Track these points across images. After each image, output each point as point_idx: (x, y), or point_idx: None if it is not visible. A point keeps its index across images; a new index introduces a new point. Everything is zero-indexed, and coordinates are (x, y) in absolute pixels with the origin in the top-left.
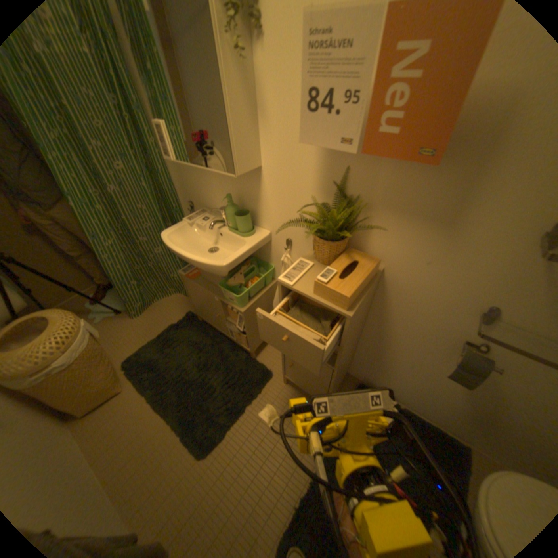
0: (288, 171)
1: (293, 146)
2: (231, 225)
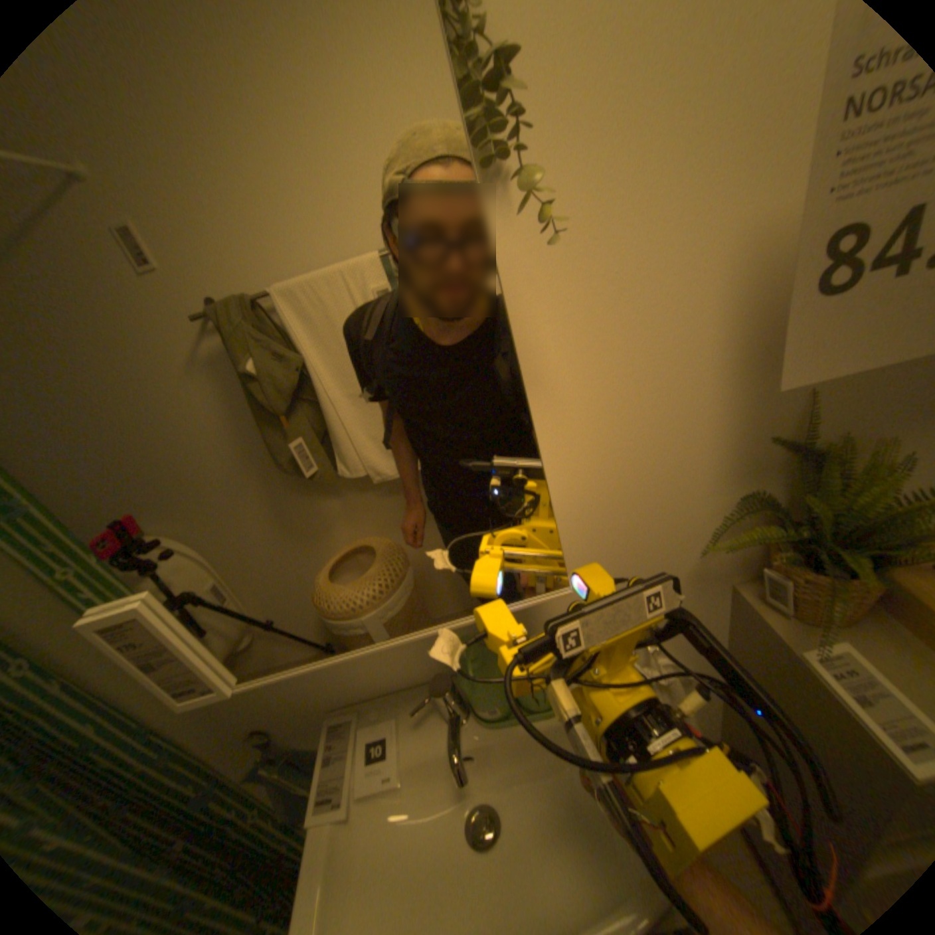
0: (632, 479)
1: (646, 415)
2: (497, 711)
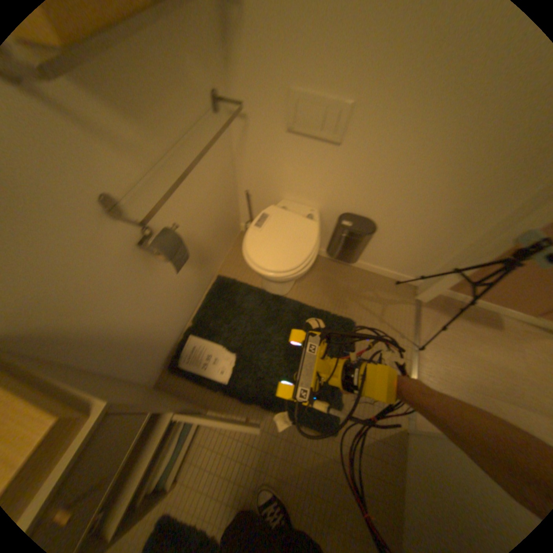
0: None
1: None
2: None
